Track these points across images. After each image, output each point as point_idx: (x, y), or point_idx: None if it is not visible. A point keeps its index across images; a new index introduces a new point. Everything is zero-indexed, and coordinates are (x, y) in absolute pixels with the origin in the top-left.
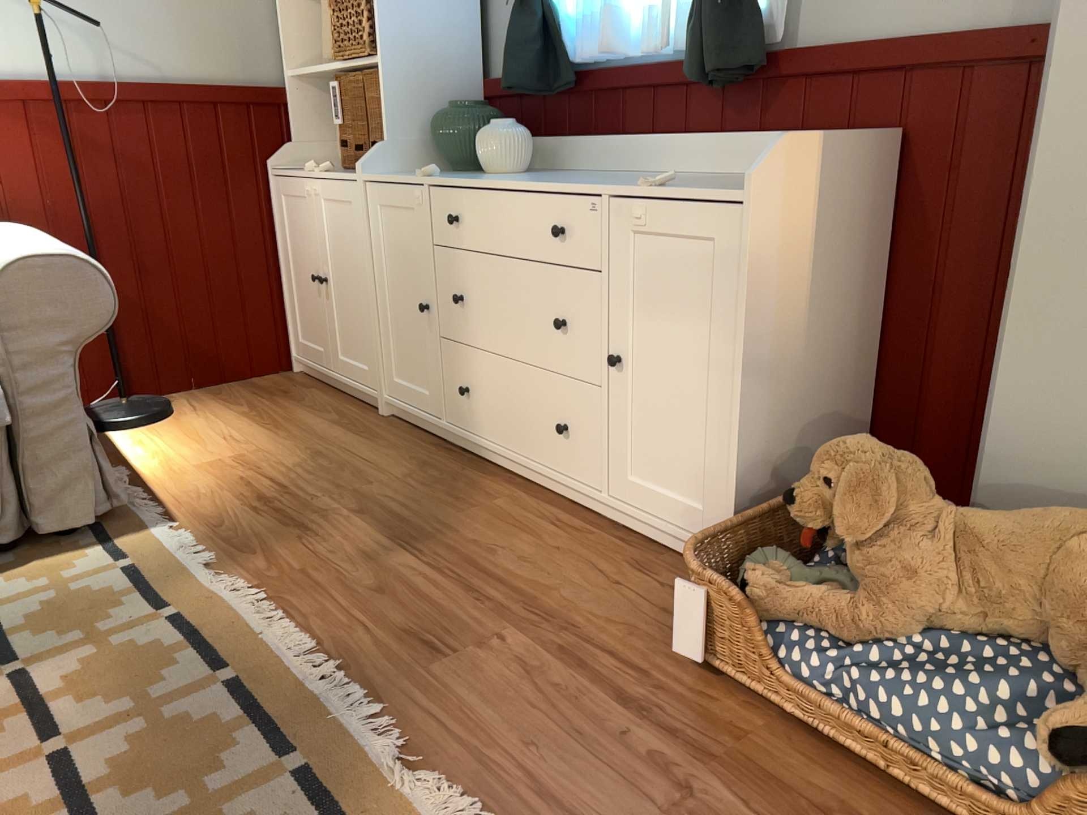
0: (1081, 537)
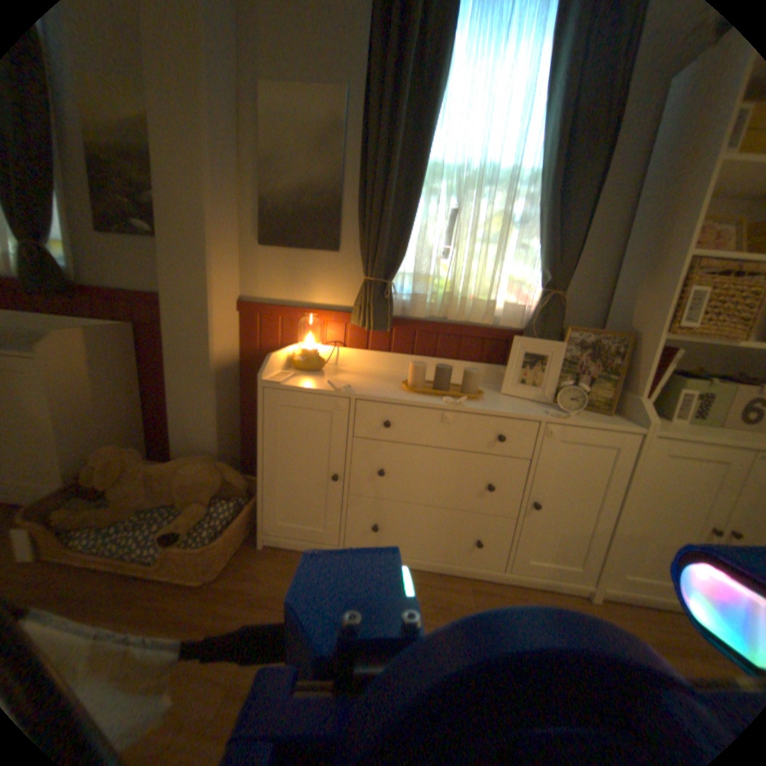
0: (184, 468)
